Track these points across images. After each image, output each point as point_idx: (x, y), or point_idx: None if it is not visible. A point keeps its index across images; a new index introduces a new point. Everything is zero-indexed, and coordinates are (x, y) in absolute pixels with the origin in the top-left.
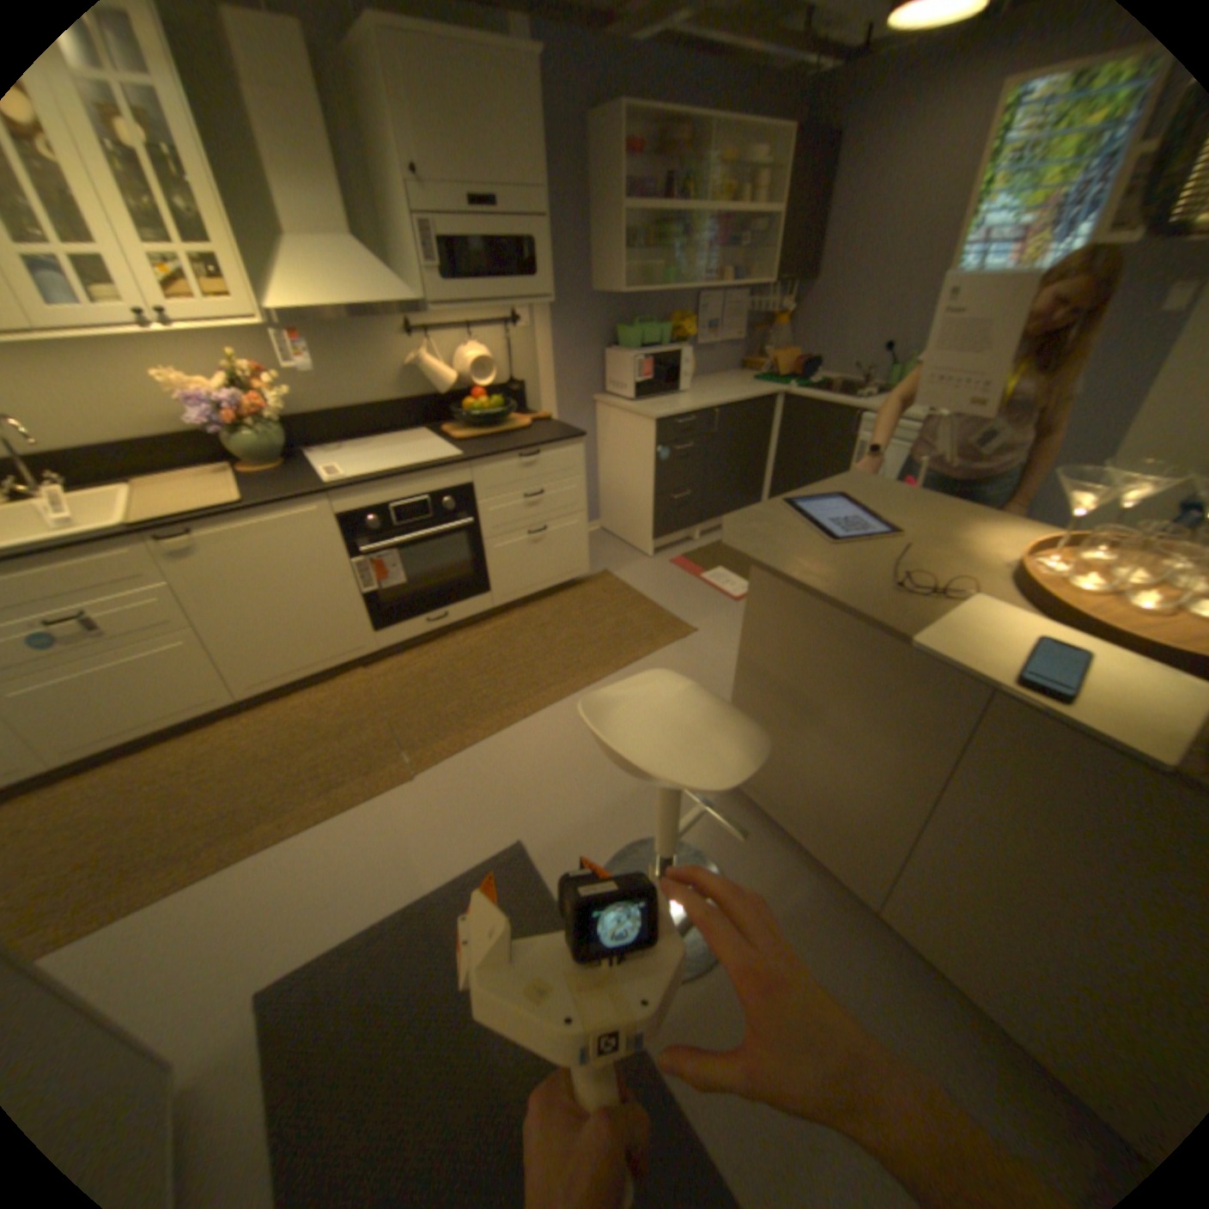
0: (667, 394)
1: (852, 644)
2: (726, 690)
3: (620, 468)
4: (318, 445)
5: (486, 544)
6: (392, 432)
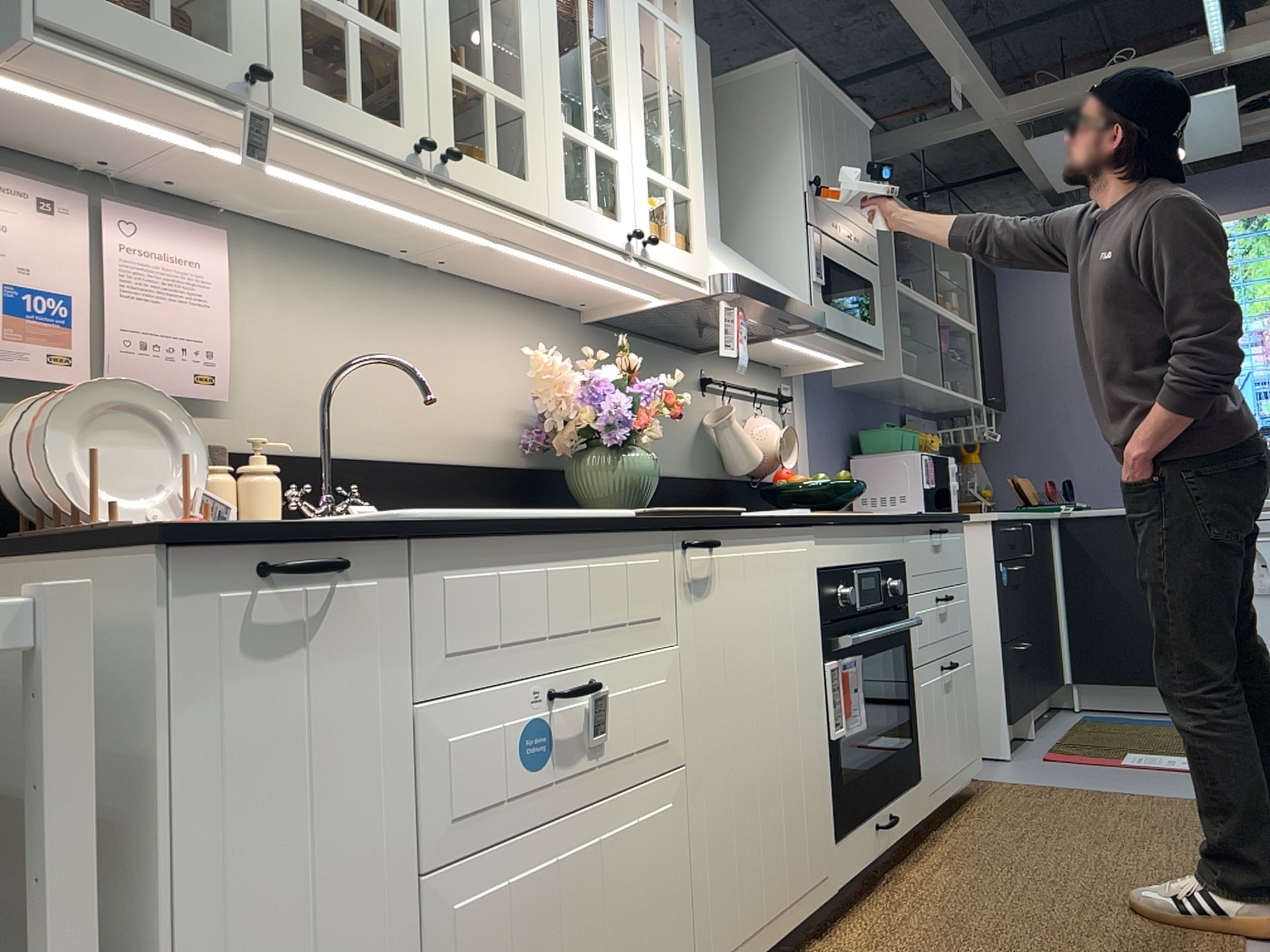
0: None
1: None
2: None
3: None
4: None
5: (914, 676)
6: None
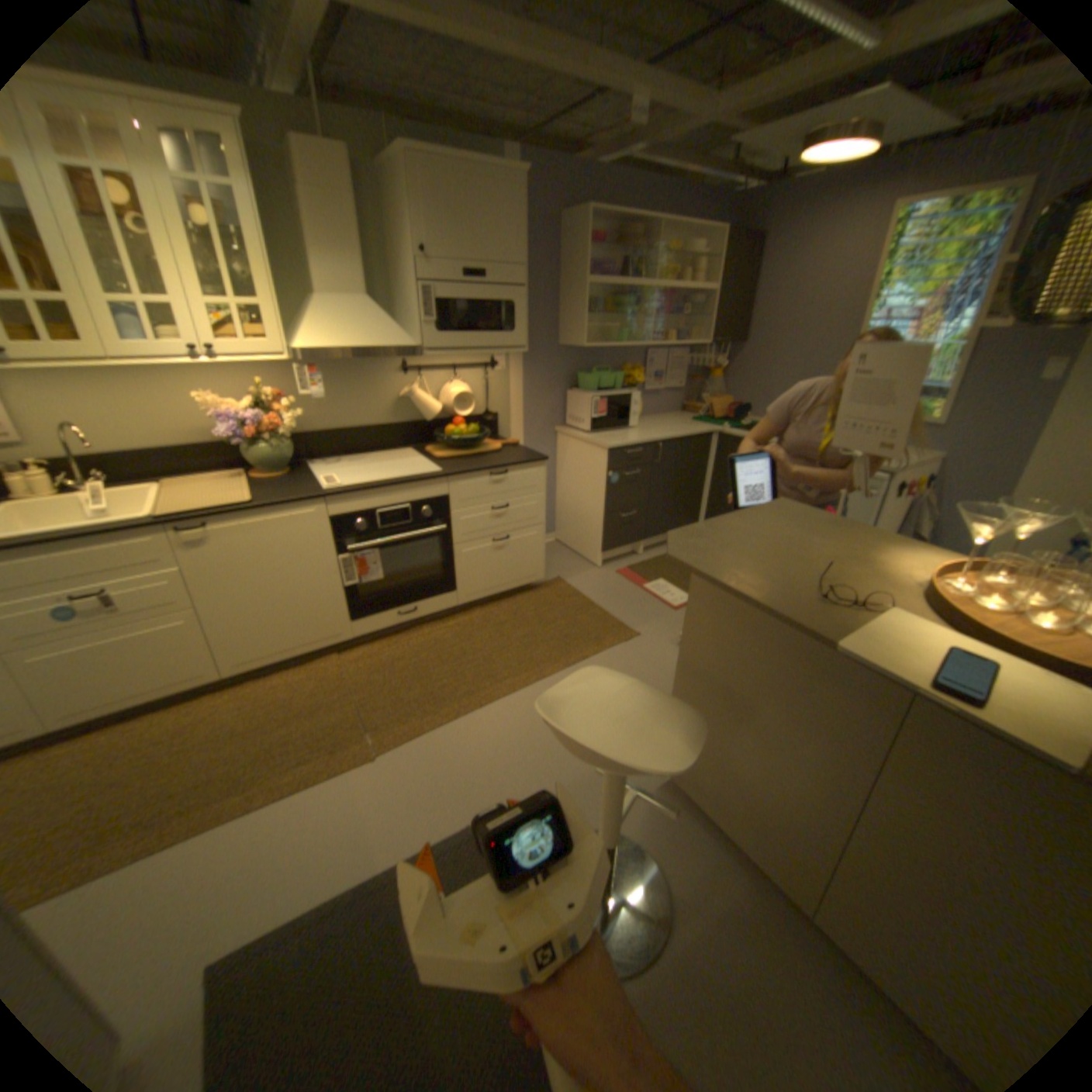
0: (617, 428)
1: (783, 650)
2: (665, 691)
3: (575, 488)
4: (319, 457)
5: (455, 548)
6: (383, 449)
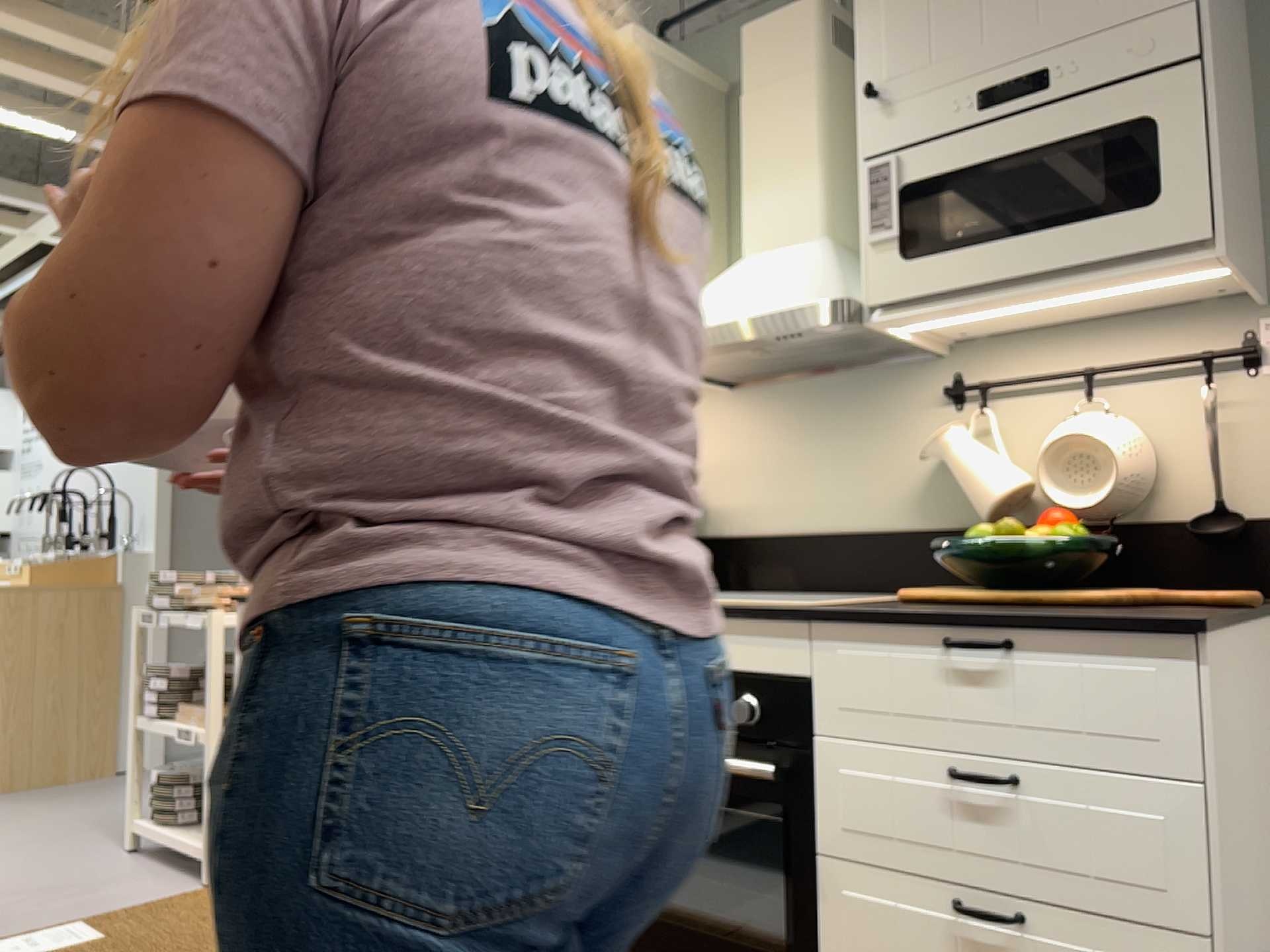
0: None
1: None
2: None
3: None
4: None
5: (820, 868)
6: (878, 591)
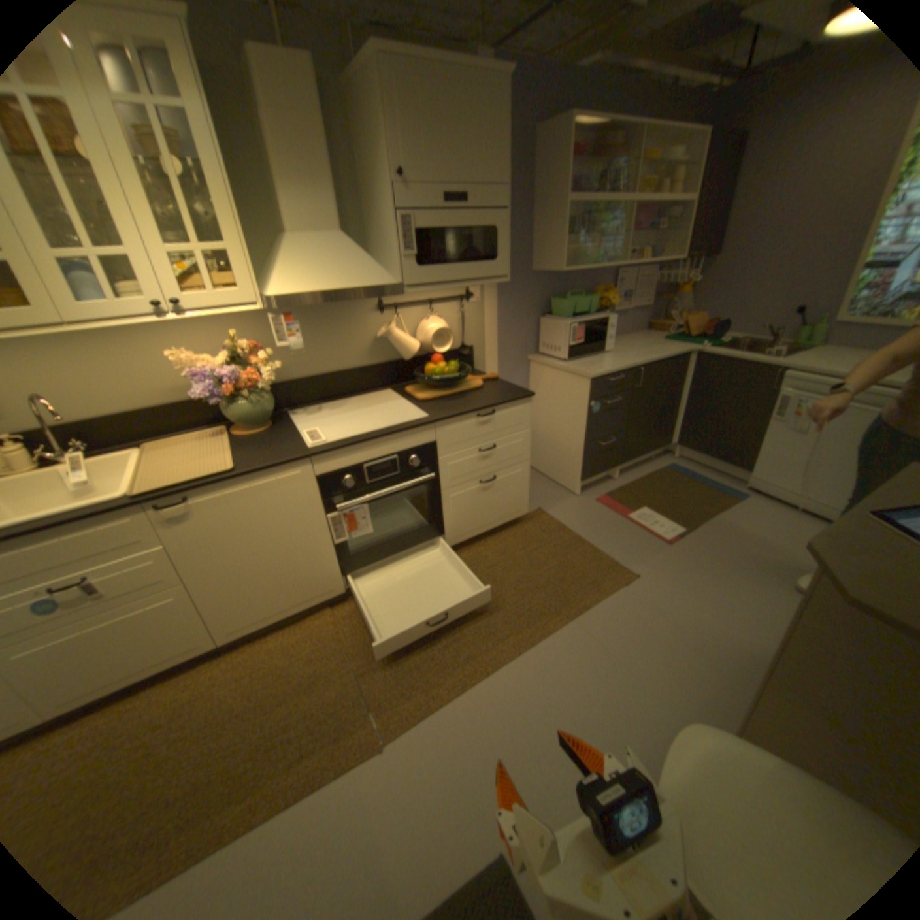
0: (591, 354)
1: None
2: (685, 651)
3: (550, 417)
4: (298, 407)
5: (441, 494)
6: (361, 393)
